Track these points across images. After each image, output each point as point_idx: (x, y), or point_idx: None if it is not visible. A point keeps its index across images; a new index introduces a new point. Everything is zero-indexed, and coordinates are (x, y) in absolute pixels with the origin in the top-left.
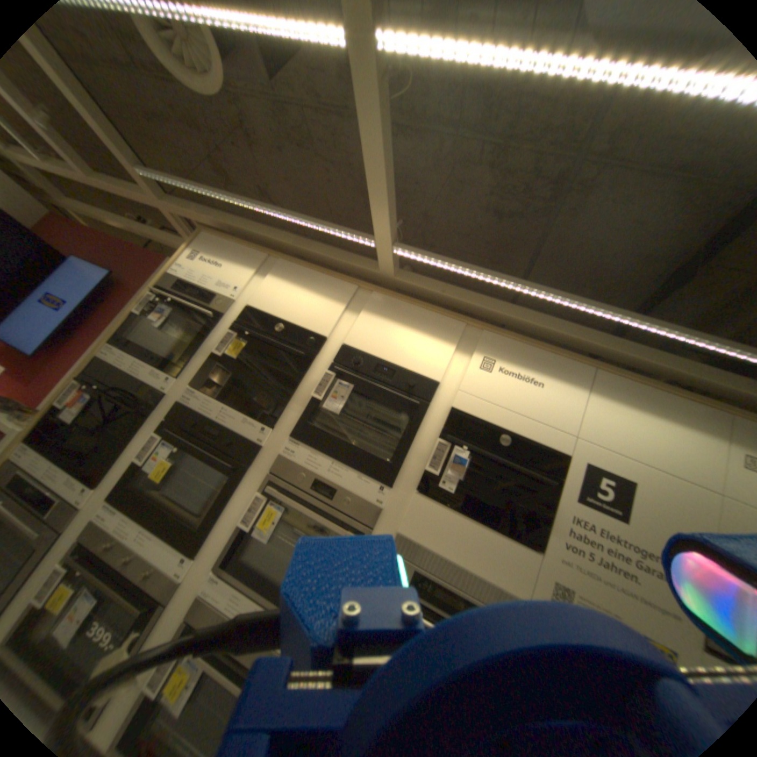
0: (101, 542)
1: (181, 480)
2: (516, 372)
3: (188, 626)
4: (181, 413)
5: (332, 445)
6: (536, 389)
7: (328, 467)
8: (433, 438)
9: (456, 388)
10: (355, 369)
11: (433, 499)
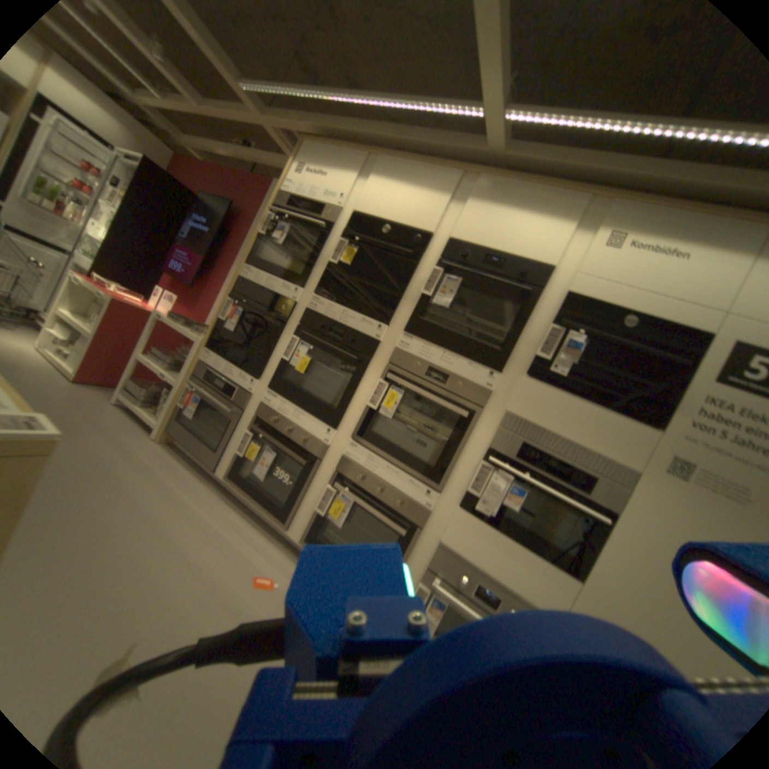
0: (270, 416)
1: (317, 373)
2: (653, 244)
3: (339, 474)
4: (311, 317)
5: (443, 337)
6: (678, 261)
7: (440, 355)
8: (546, 325)
9: (575, 270)
10: (462, 262)
11: (544, 381)
